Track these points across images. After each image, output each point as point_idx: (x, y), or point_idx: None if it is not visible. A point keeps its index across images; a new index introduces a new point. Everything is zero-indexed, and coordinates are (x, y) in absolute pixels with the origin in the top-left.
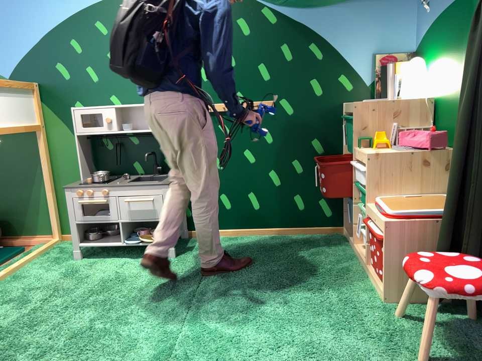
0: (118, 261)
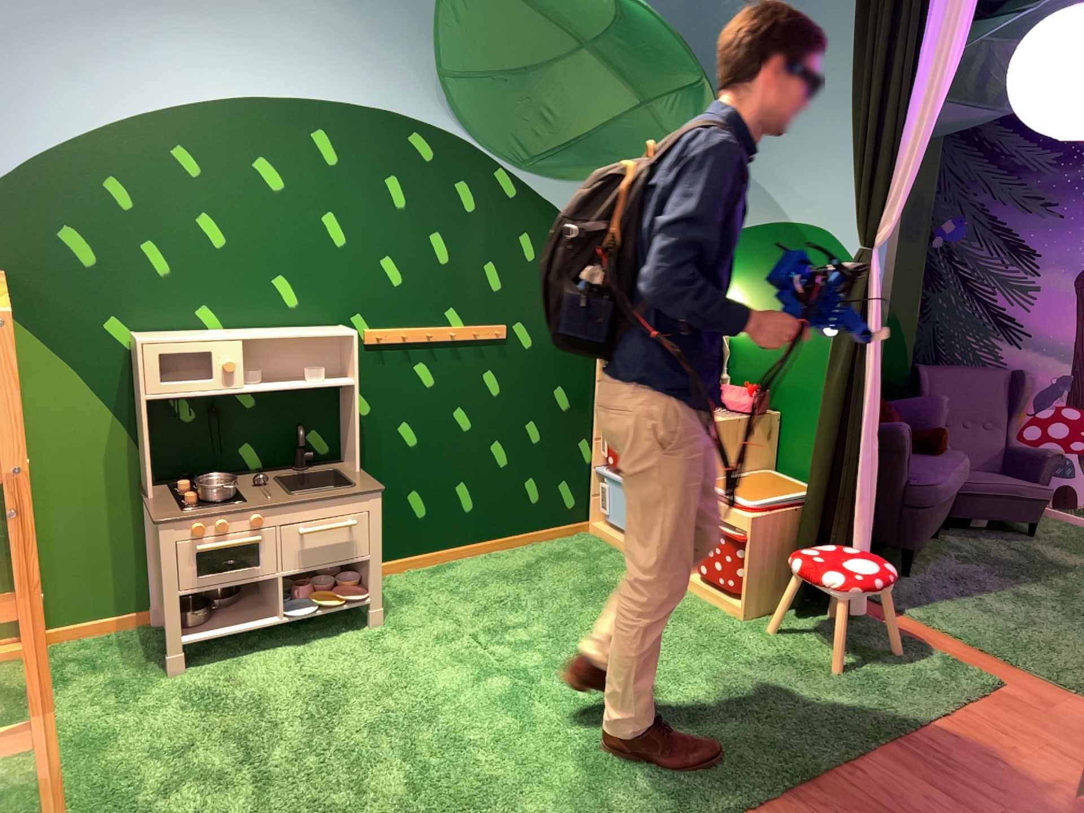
0: (281, 651)
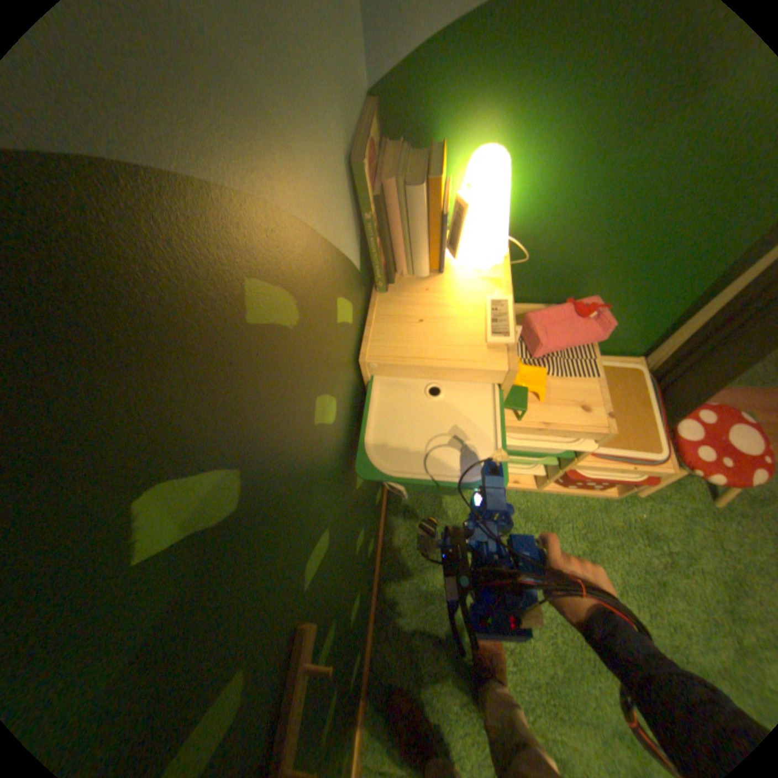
0: None
